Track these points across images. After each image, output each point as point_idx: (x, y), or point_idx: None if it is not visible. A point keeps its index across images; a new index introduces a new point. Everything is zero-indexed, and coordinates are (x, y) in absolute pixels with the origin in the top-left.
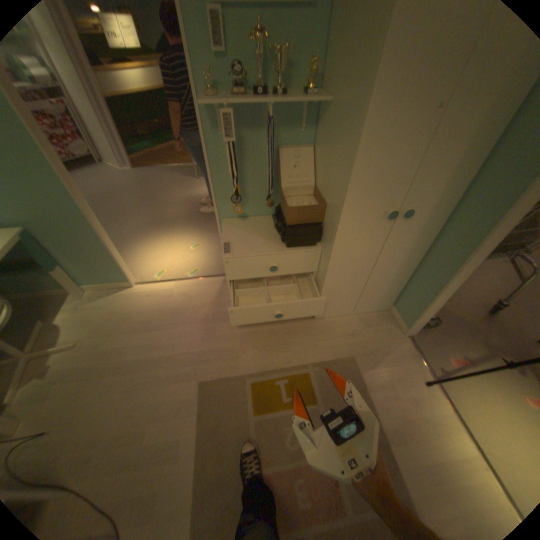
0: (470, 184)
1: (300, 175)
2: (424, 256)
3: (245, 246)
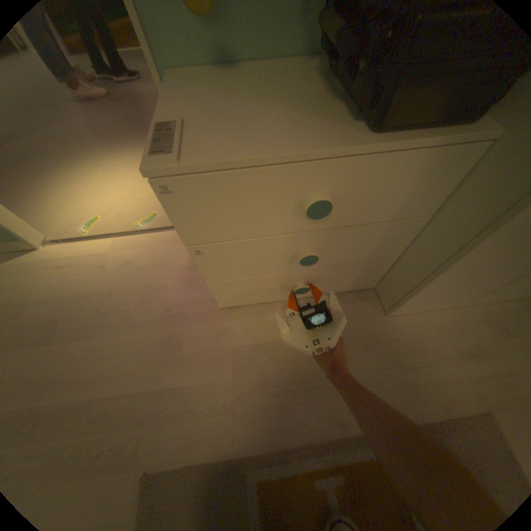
0: None
1: None
2: None
3: (228, 128)
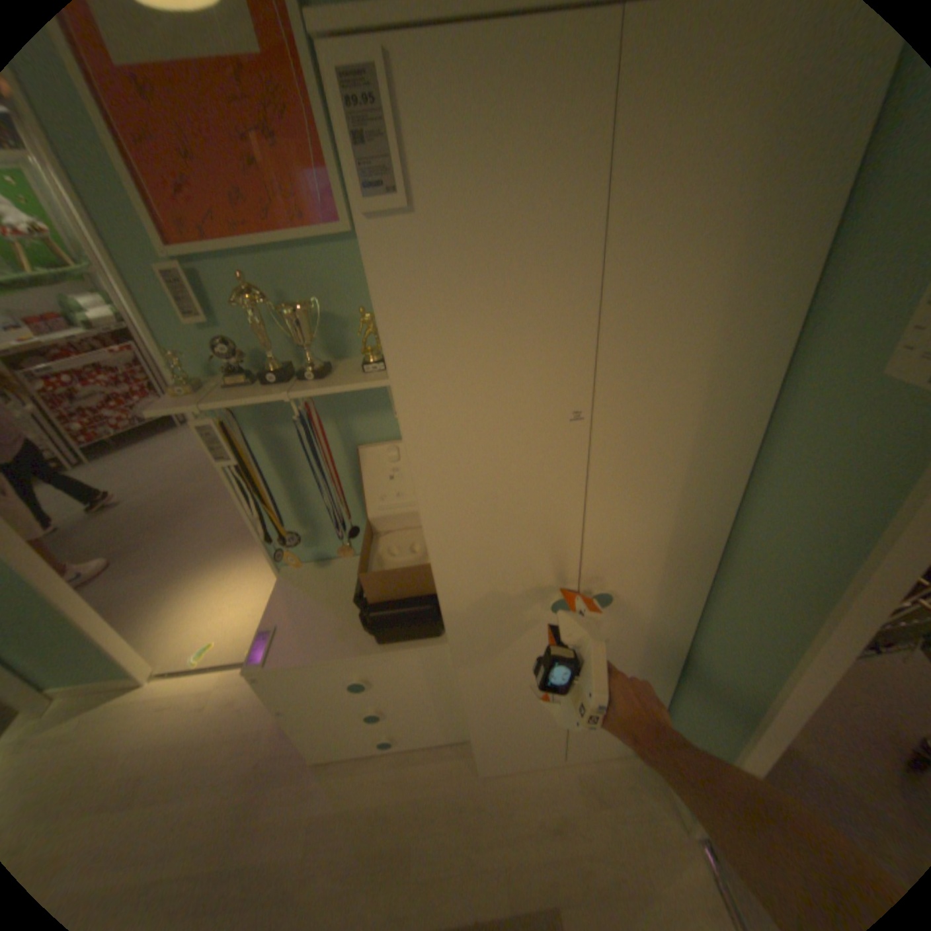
0: (733, 533)
1: (403, 493)
2: (688, 659)
3: (298, 640)
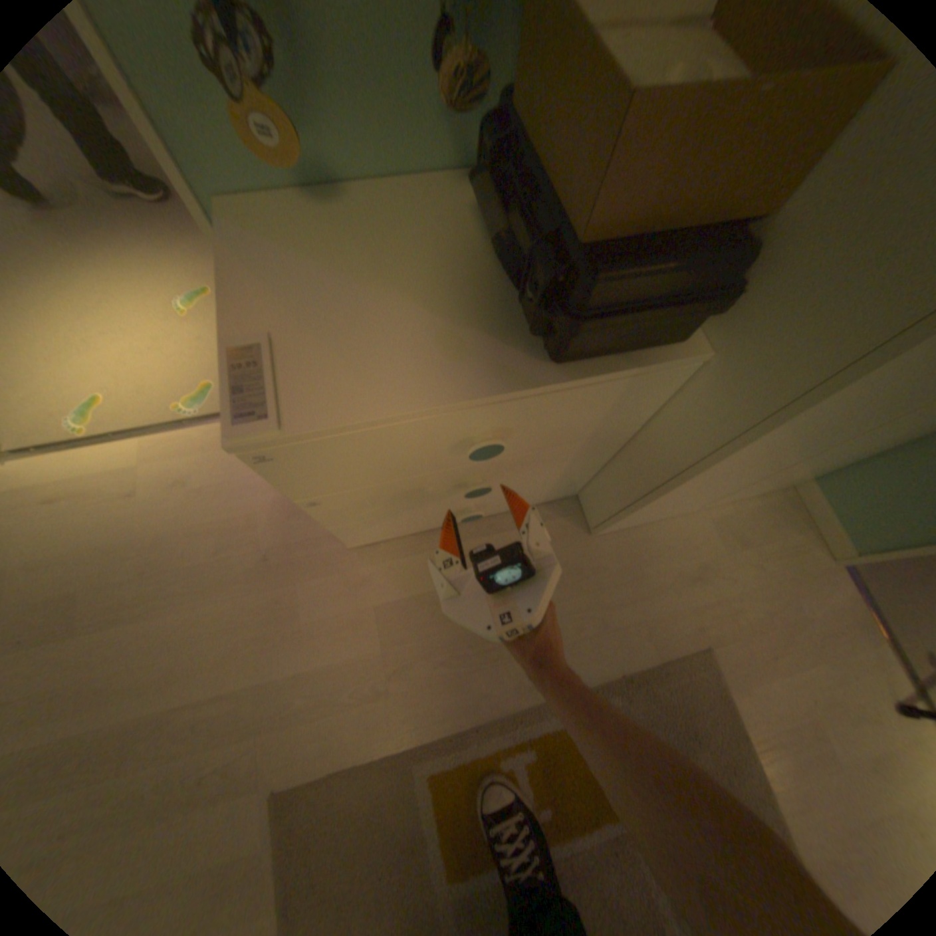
0: None
1: None
2: None
3: (346, 362)
